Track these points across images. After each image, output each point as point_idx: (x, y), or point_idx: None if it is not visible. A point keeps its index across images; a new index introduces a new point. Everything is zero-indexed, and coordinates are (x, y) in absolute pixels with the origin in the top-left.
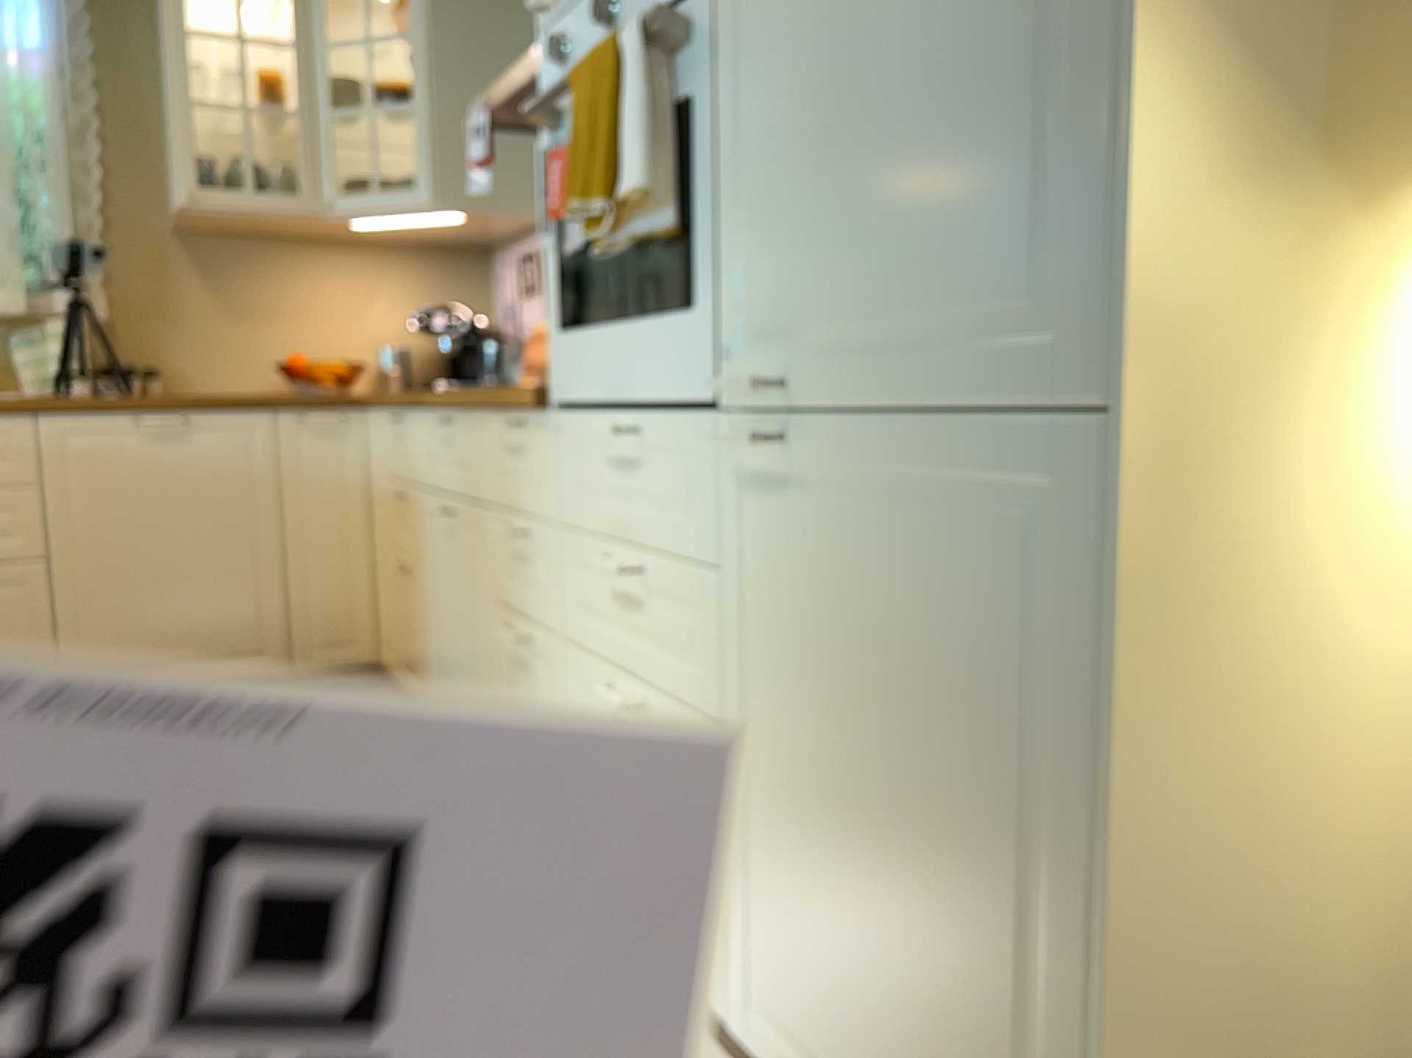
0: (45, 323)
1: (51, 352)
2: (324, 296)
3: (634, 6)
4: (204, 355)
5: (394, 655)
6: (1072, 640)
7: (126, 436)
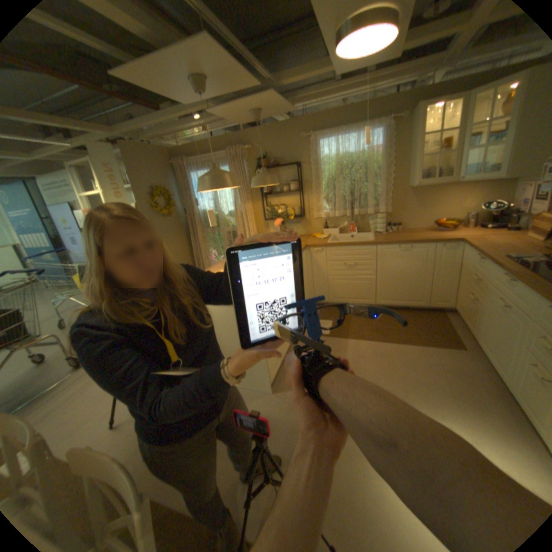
0: (377, 215)
1: (378, 222)
2: (451, 198)
3: None
4: (413, 218)
5: (463, 313)
6: None
7: (396, 250)
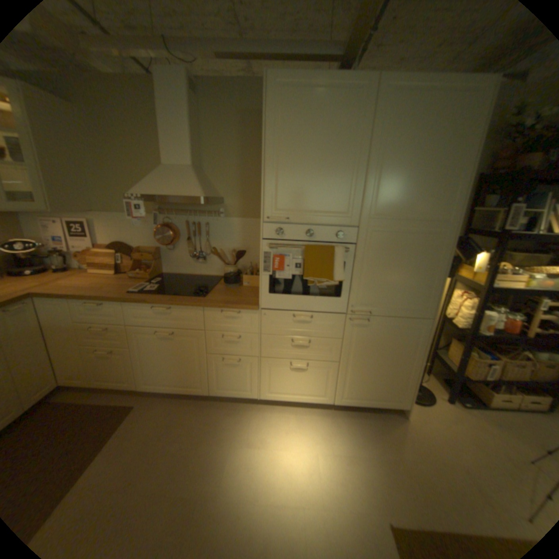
0: None
1: None
2: None
3: (319, 236)
4: None
5: (84, 380)
6: (419, 340)
7: None
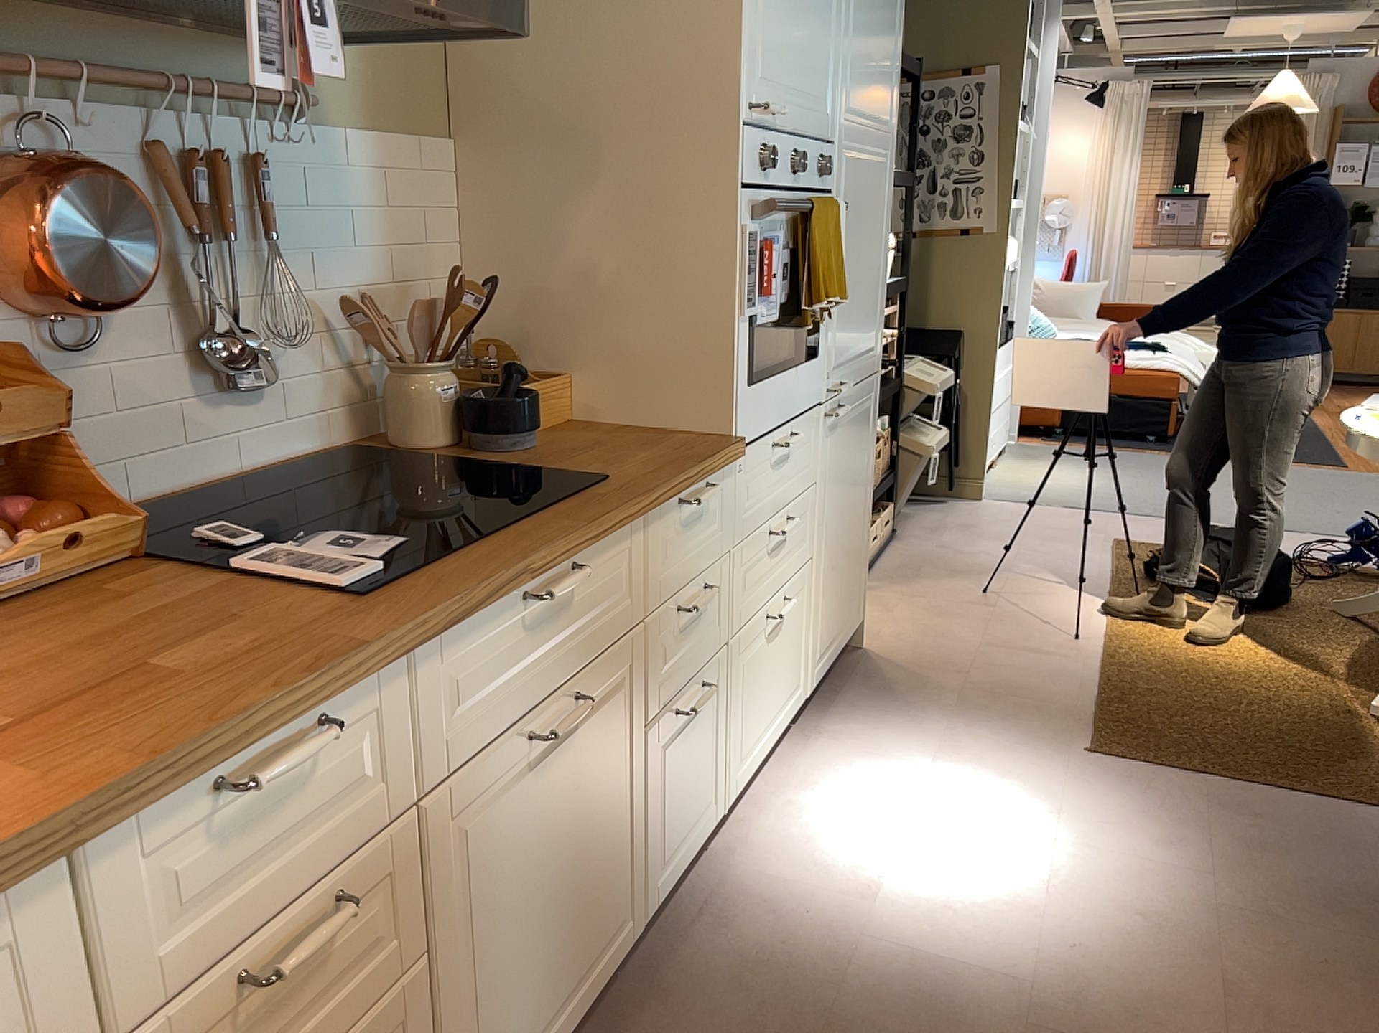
0: None
1: None
2: None
3: (804, 174)
4: None
5: None
6: (871, 430)
7: None
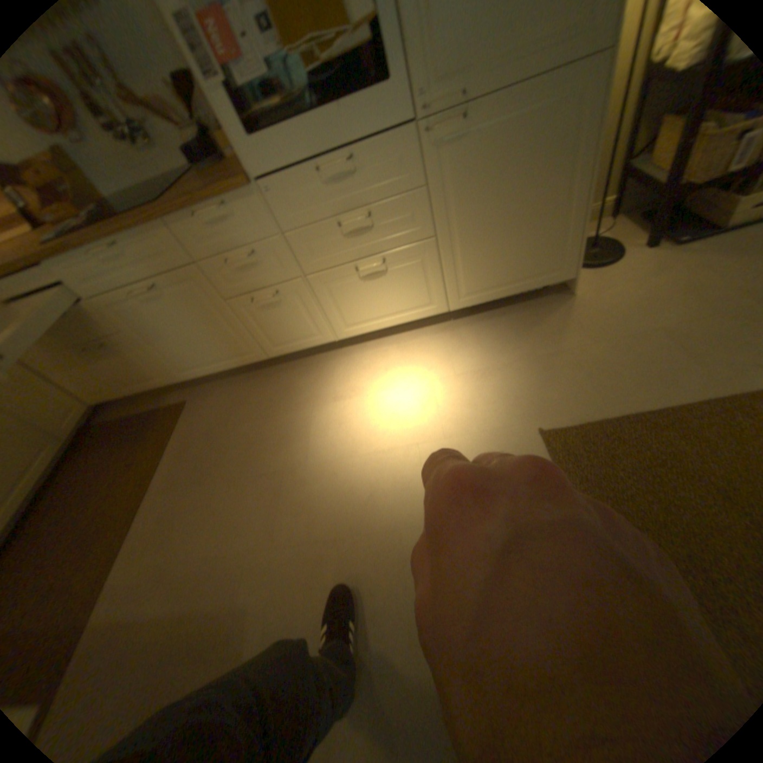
0: None
1: None
2: None
3: None
4: None
5: (107, 394)
6: (581, 122)
7: None
